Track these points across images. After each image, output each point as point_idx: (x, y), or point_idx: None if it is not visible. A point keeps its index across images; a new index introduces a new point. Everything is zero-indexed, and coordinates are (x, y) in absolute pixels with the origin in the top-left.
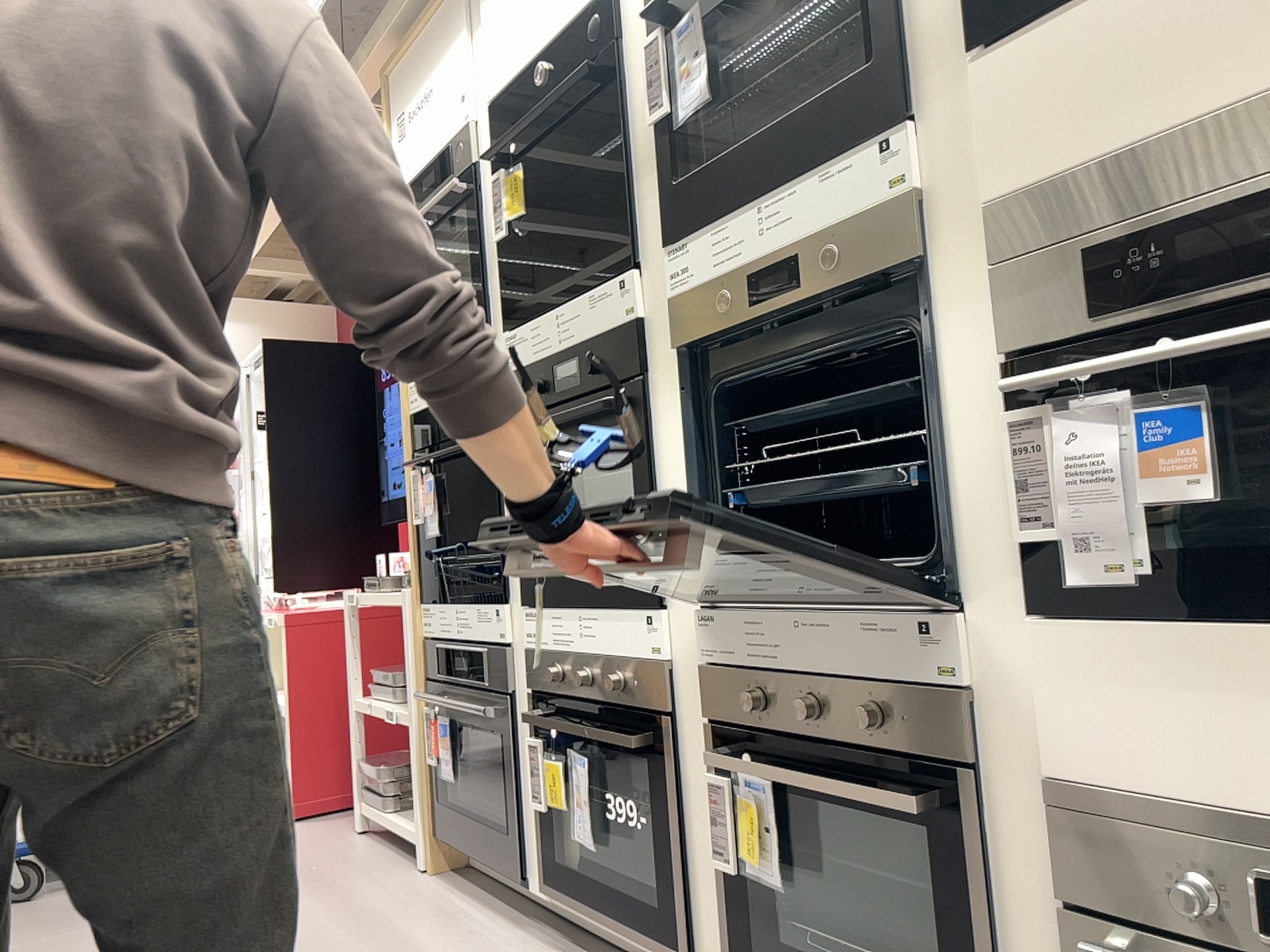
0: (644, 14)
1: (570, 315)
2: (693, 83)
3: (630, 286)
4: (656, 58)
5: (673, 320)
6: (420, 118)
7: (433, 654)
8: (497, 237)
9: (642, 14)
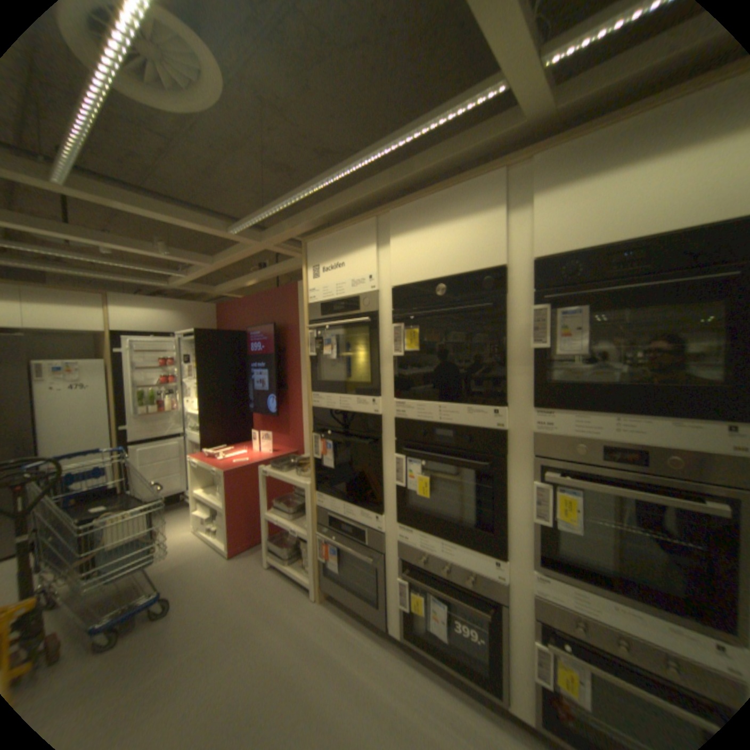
0: (551, 299)
1: (452, 412)
2: (577, 342)
3: (504, 416)
4: (545, 318)
5: (535, 442)
6: (332, 273)
7: (325, 517)
8: (391, 351)
9: (546, 297)
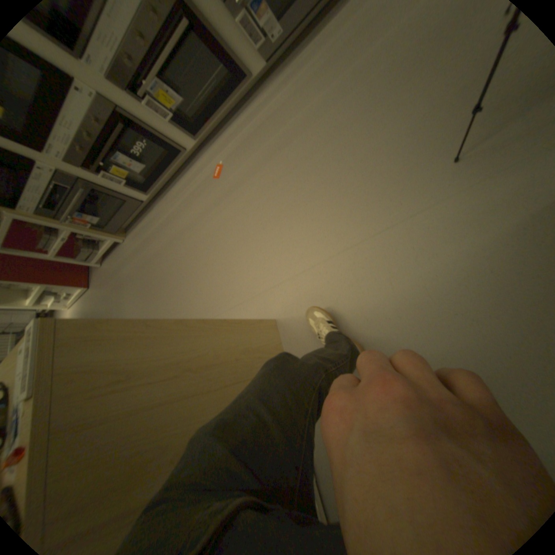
0: None
1: None
2: None
3: None
4: None
5: None
6: None
7: (45, 211)
8: None
9: None
